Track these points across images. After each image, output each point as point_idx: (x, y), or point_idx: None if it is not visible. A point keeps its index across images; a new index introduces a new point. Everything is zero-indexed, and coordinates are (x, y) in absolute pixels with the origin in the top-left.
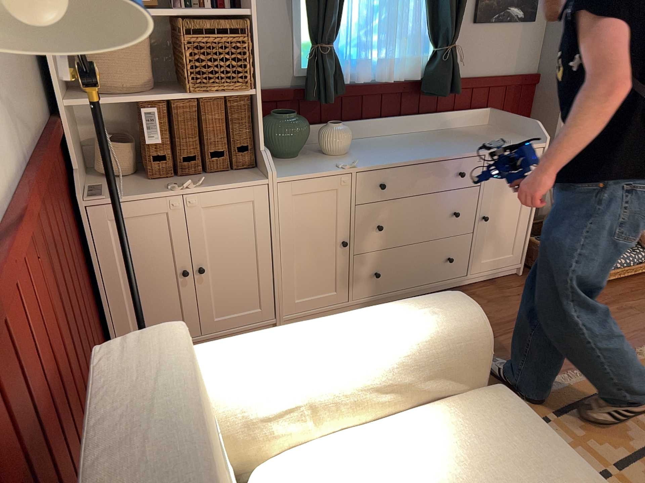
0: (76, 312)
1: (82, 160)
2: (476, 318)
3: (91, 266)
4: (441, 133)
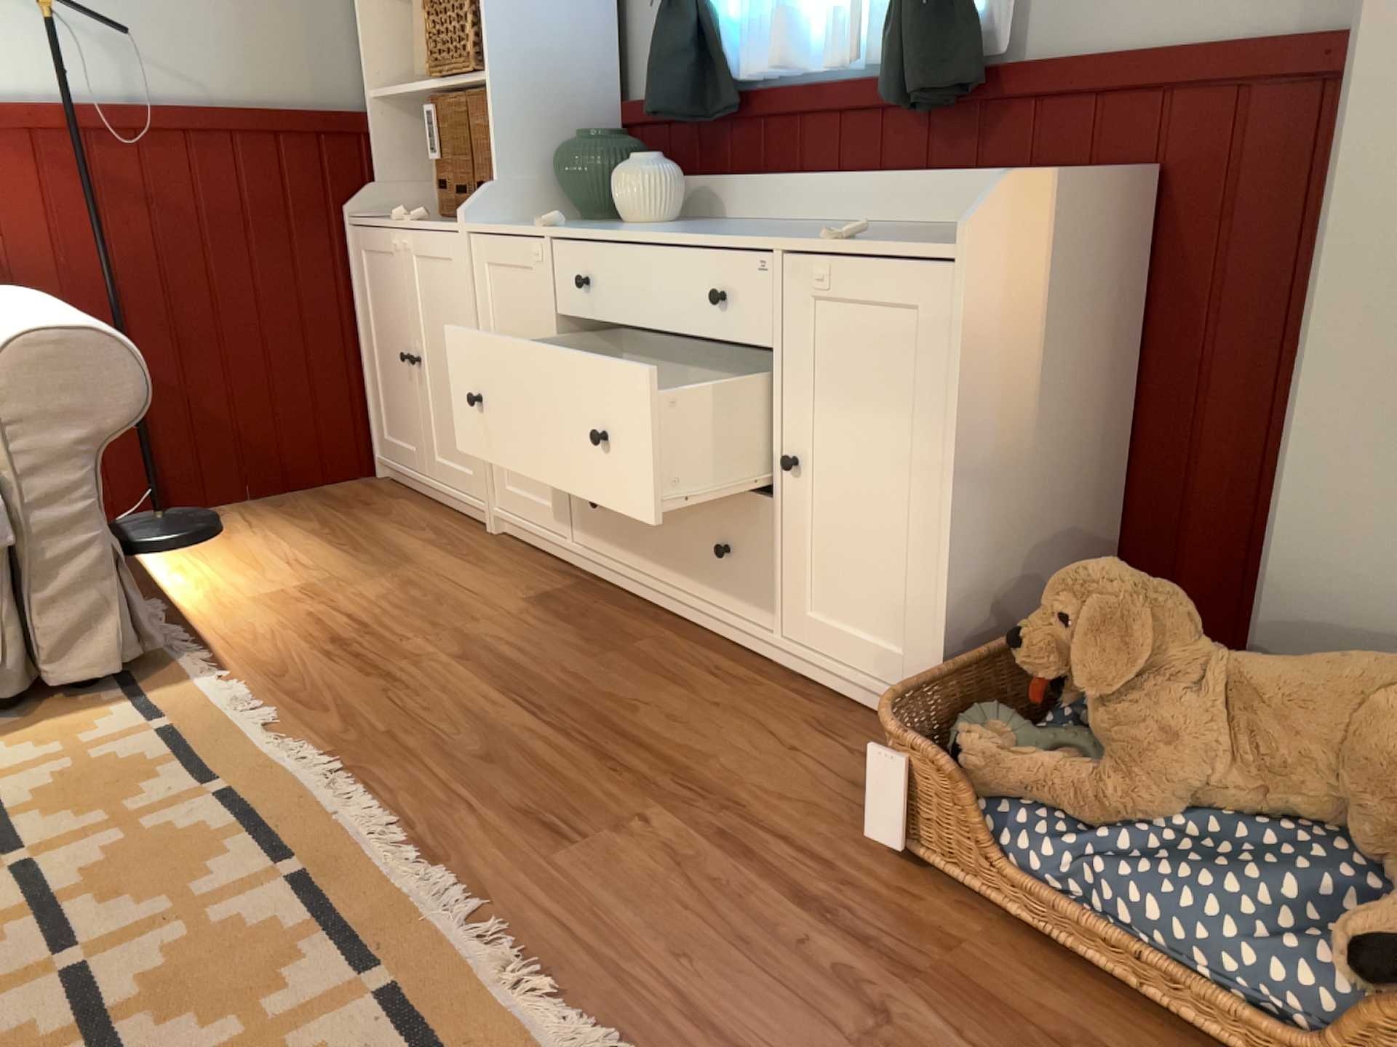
0: (204, 306)
1: (414, 183)
2: (16, 336)
3: (355, 312)
4: (931, 228)
